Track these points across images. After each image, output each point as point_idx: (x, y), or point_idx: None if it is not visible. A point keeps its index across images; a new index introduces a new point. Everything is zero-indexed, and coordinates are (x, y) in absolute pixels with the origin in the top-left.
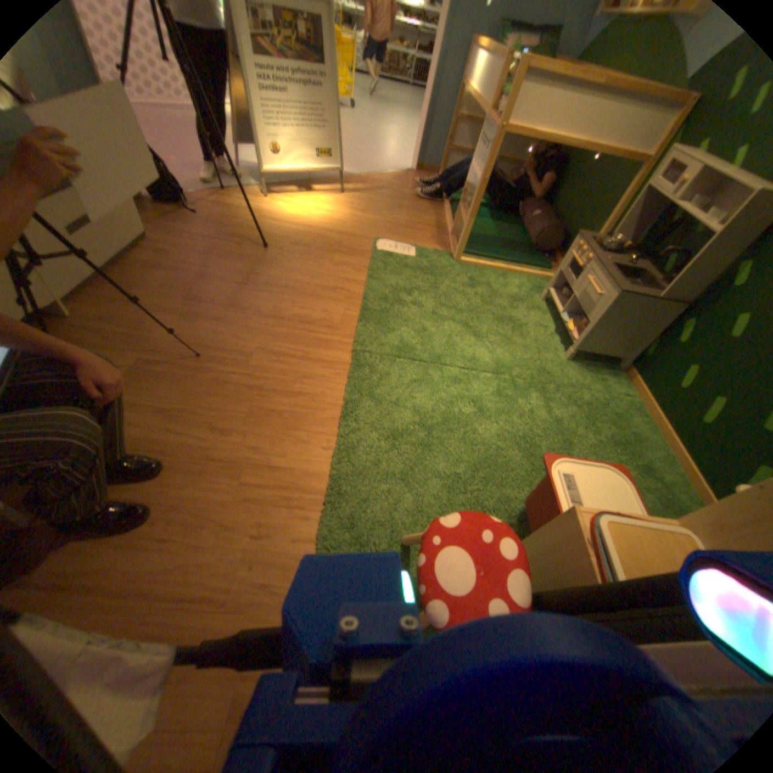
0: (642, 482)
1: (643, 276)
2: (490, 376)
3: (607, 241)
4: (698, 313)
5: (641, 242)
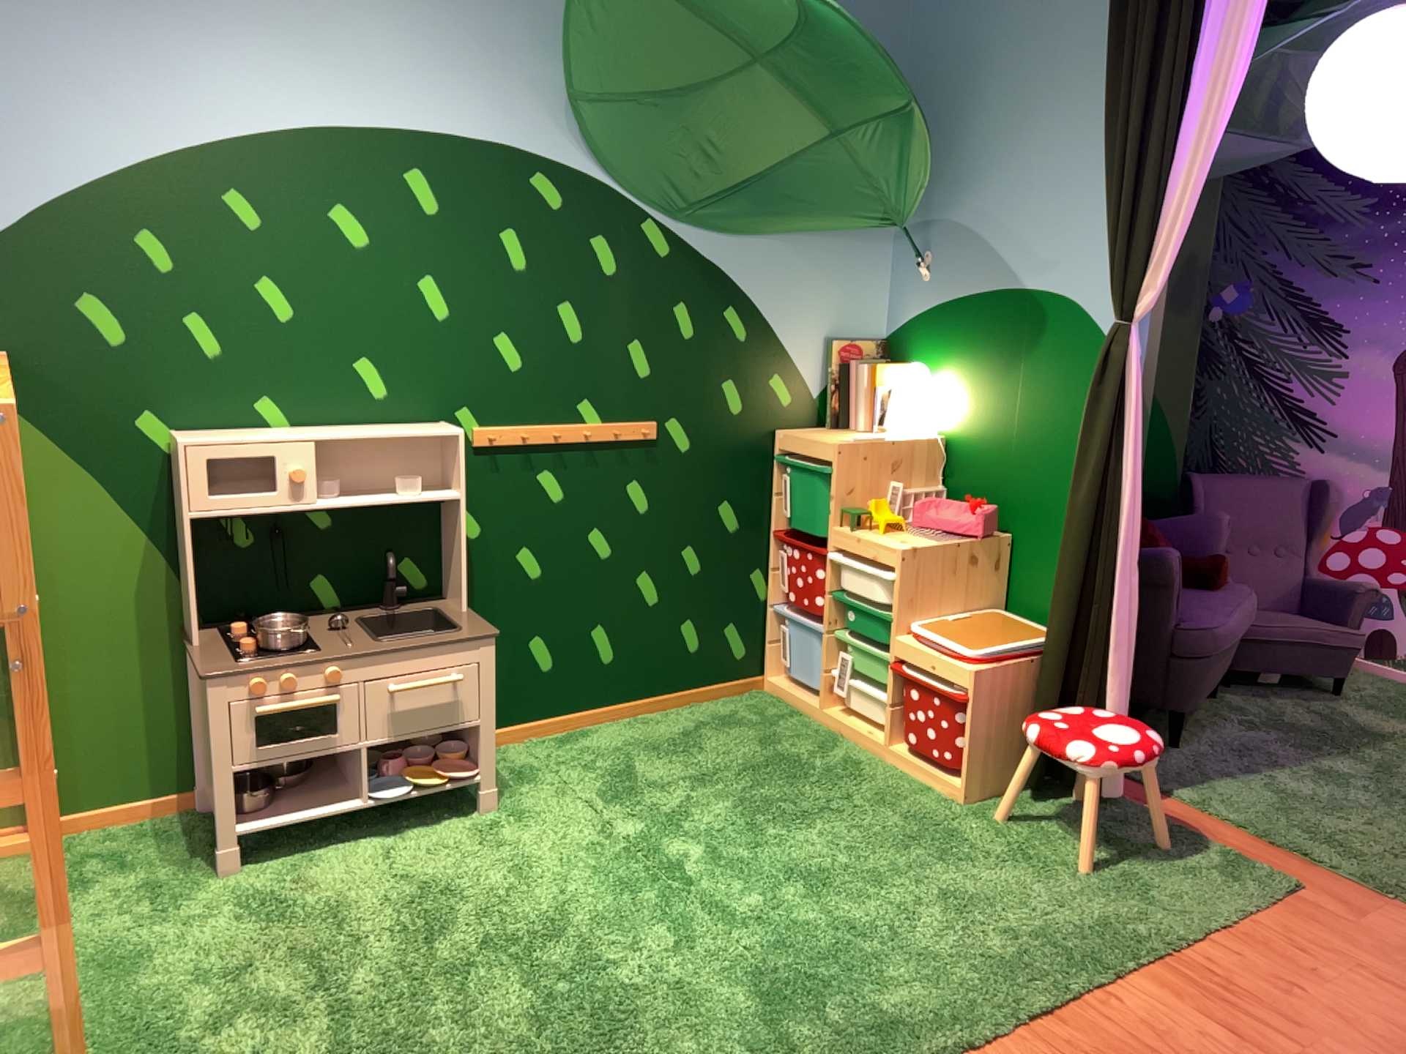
0: (714, 735)
1: (371, 624)
2: (672, 874)
3: (233, 646)
4: (470, 594)
5: (207, 613)
